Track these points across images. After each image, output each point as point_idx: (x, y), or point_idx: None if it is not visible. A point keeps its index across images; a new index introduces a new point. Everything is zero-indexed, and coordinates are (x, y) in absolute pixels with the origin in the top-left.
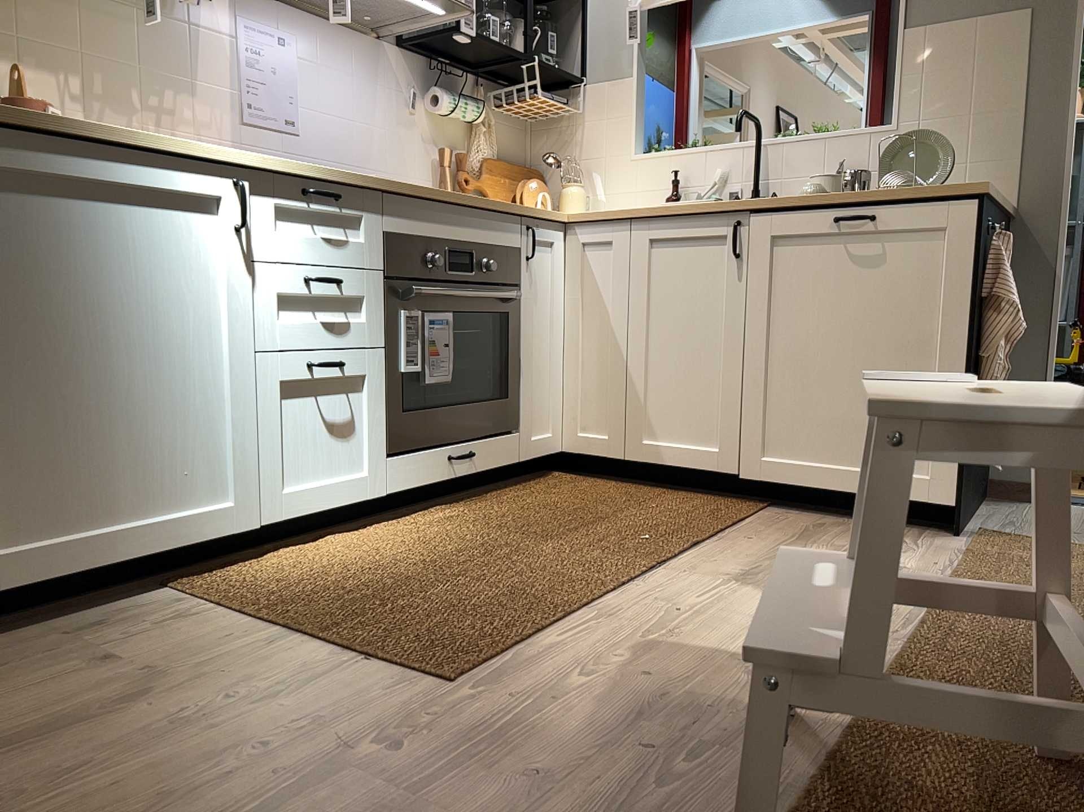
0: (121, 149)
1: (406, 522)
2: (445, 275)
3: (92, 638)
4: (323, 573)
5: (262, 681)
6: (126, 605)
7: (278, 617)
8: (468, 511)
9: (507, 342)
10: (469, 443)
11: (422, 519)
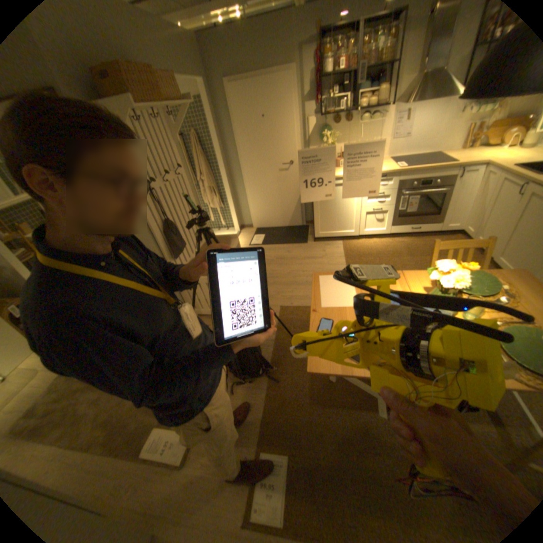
0: (339, 178)
1: (395, 239)
2: (420, 187)
3: (327, 246)
4: (362, 247)
5: (333, 262)
6: (335, 242)
7: (346, 253)
8: (412, 241)
9: (447, 200)
10: (425, 224)
11: (400, 240)
